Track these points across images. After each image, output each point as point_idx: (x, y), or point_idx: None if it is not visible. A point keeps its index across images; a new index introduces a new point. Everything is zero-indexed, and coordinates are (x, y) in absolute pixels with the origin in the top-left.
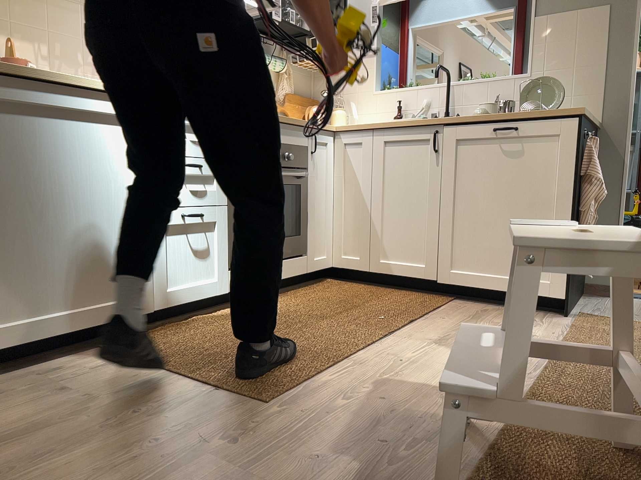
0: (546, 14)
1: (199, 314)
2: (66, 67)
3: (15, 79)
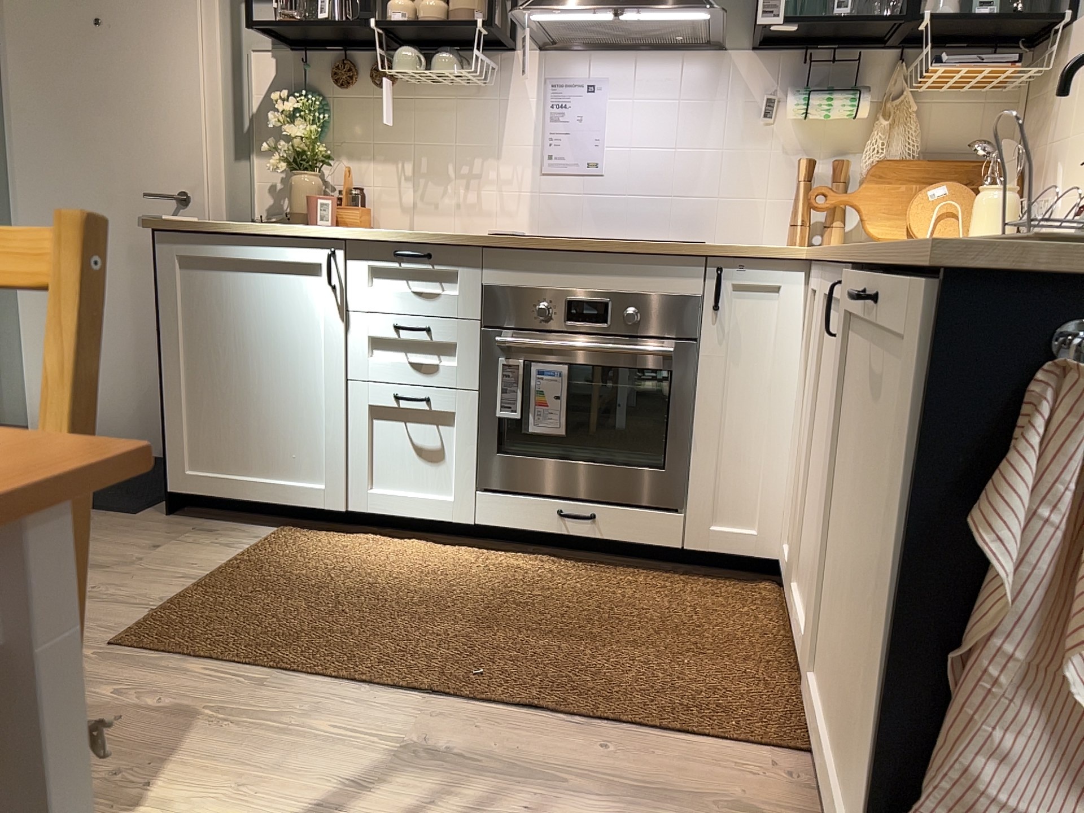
0: None
1: (446, 541)
2: (429, 184)
3: (200, 234)
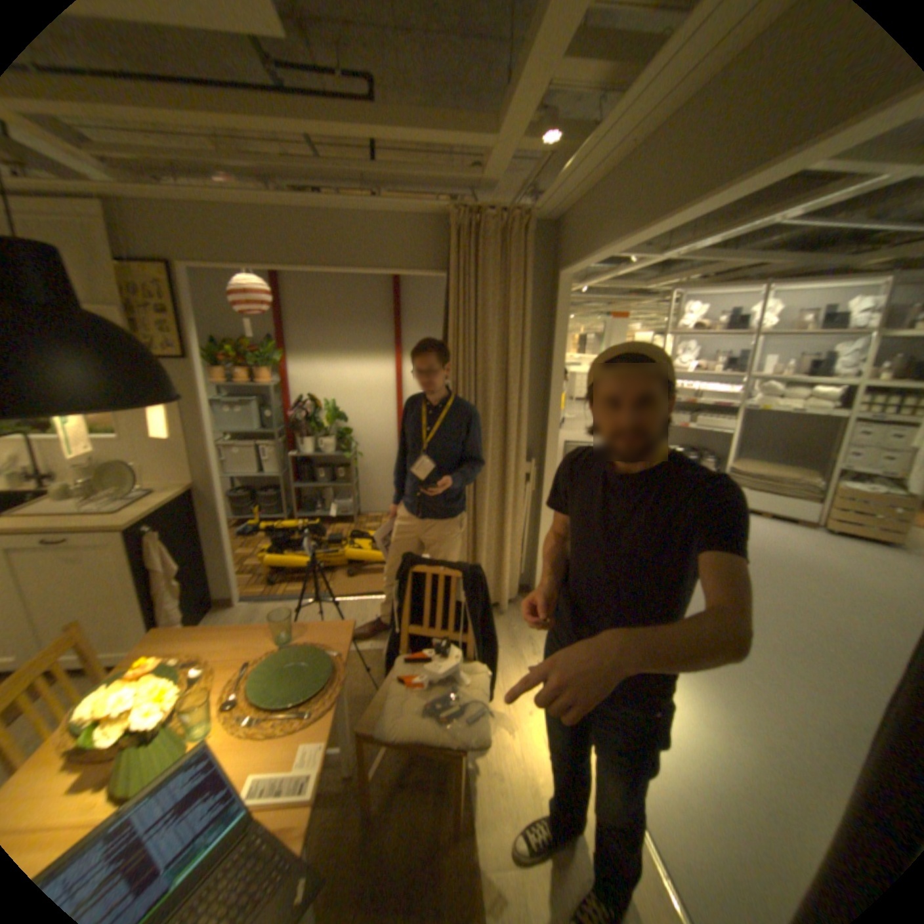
0: None
1: None
2: None
3: None
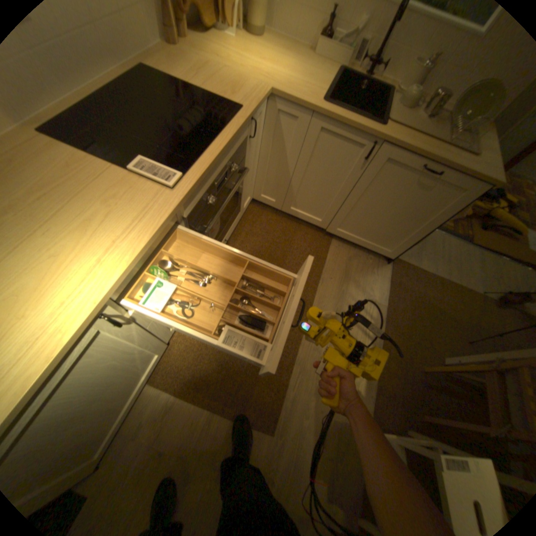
0: None
1: None
2: None
3: None
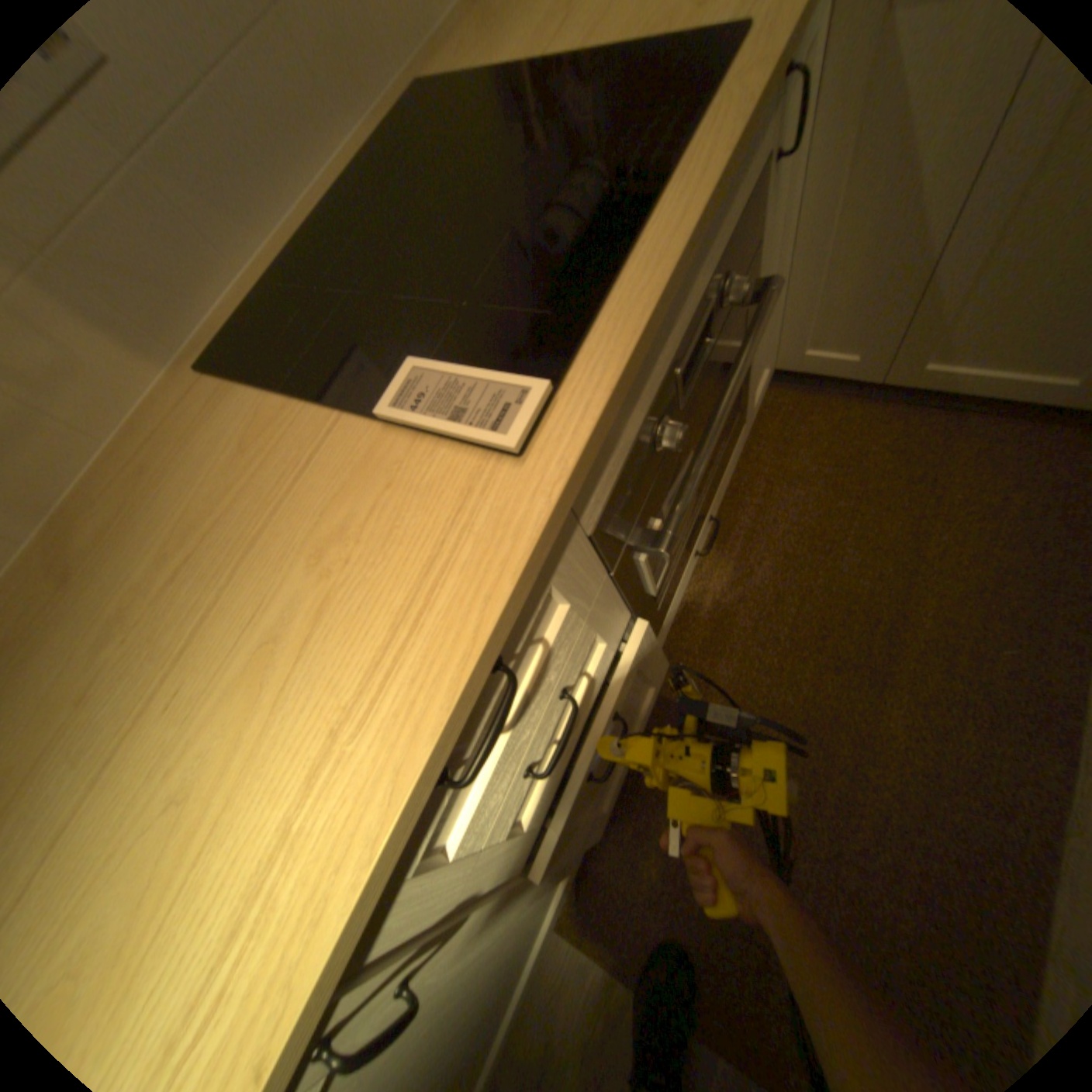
0: None
1: None
2: None
3: None
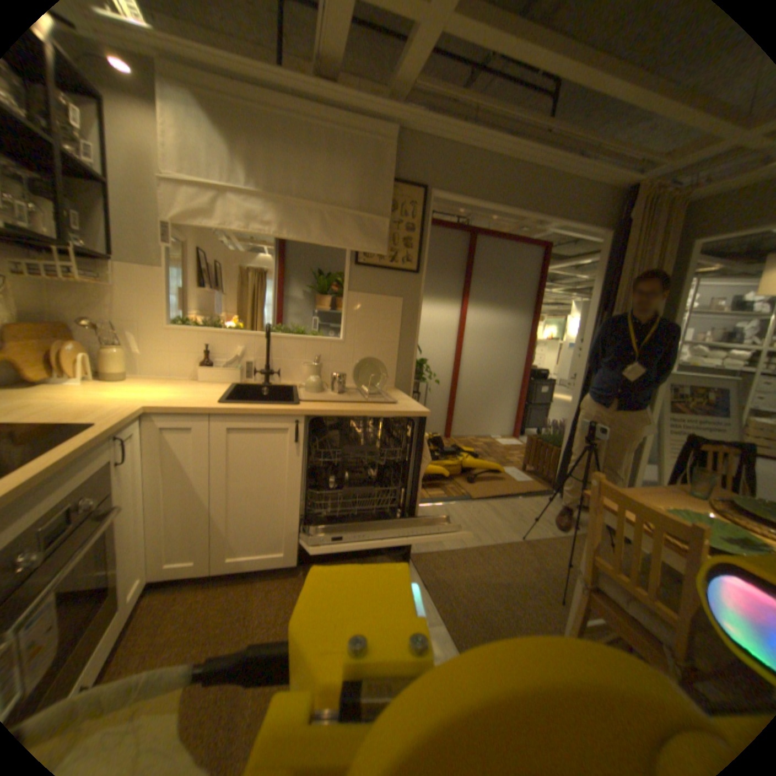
0: (359, 289)
1: None
2: None
3: None
